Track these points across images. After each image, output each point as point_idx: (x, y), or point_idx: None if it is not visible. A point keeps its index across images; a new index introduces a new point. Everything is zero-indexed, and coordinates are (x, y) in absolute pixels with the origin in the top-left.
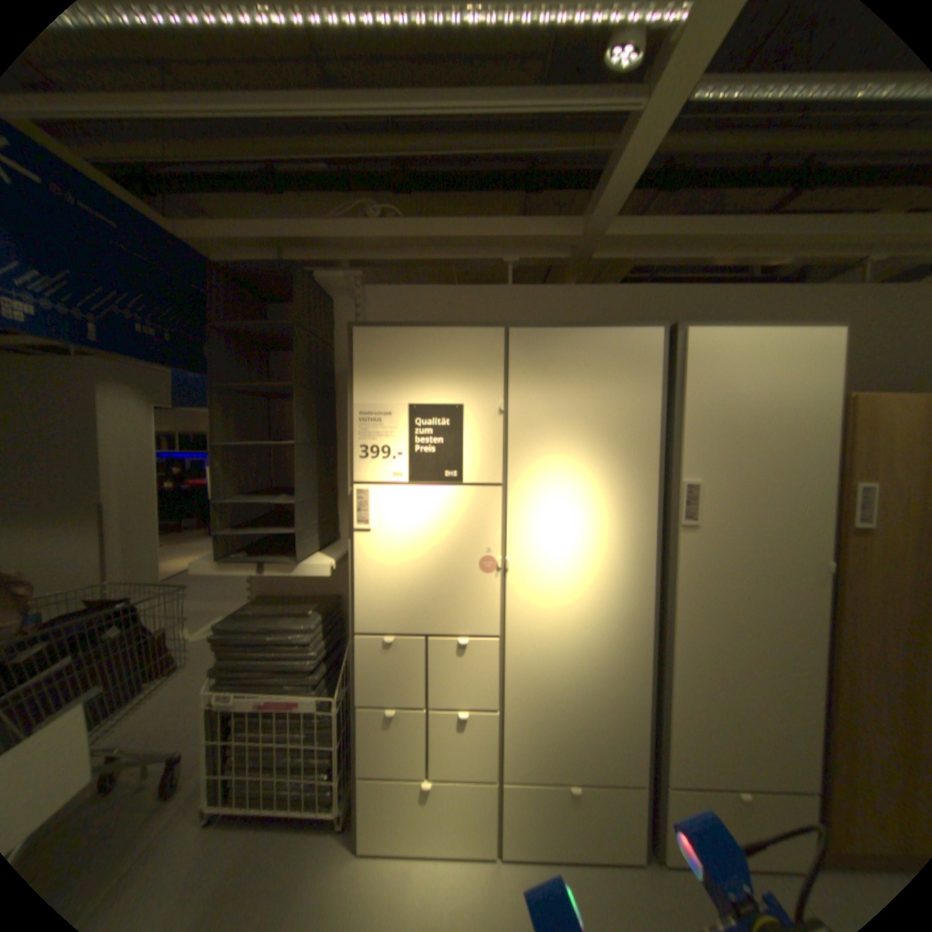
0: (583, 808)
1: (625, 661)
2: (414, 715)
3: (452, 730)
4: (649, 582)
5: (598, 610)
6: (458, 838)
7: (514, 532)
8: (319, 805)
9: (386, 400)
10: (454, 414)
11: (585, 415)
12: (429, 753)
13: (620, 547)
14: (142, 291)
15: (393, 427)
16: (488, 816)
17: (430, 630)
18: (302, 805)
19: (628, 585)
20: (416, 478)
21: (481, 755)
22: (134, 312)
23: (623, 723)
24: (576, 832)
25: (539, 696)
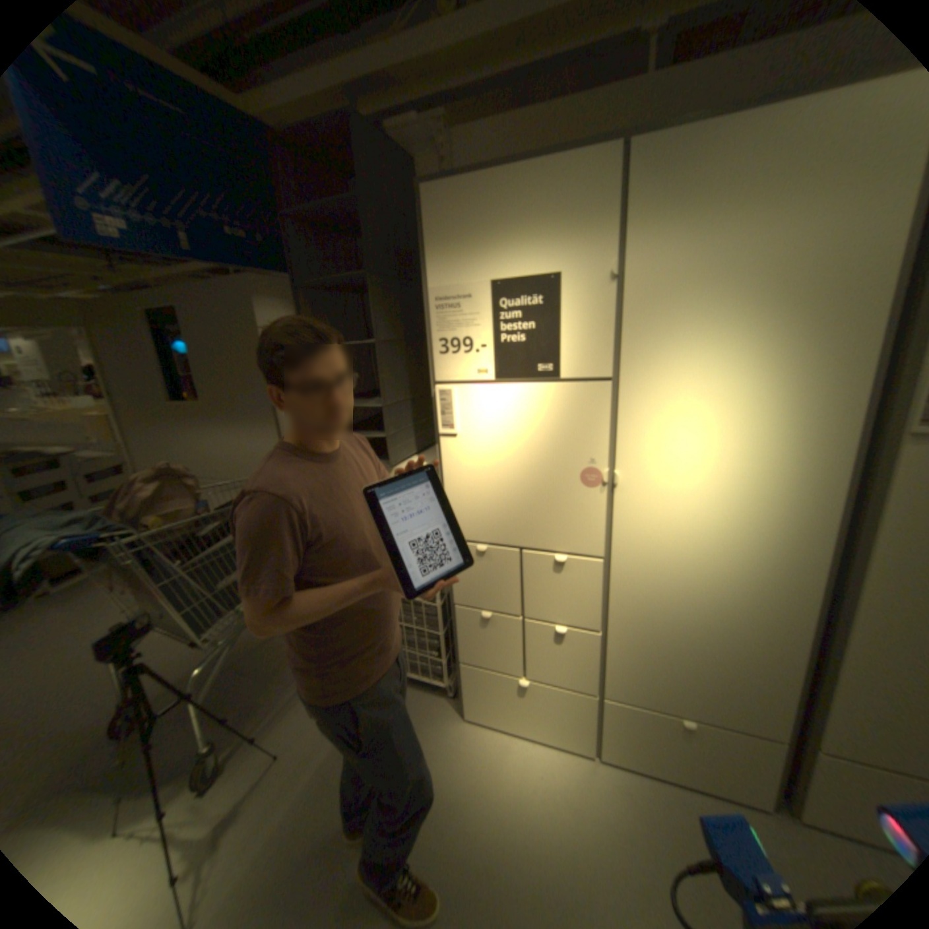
0: (699, 743)
1: (776, 606)
2: (512, 621)
3: (551, 641)
4: (832, 512)
5: (742, 542)
6: (558, 733)
7: (627, 440)
8: (434, 675)
9: (465, 279)
10: (549, 287)
11: (752, 265)
12: (527, 656)
13: (788, 462)
14: (225, 189)
15: (475, 313)
16: (588, 722)
17: (525, 543)
18: (420, 671)
19: (794, 514)
20: (504, 375)
21: (582, 670)
22: (222, 215)
23: (763, 673)
24: (688, 761)
25: (652, 626)
